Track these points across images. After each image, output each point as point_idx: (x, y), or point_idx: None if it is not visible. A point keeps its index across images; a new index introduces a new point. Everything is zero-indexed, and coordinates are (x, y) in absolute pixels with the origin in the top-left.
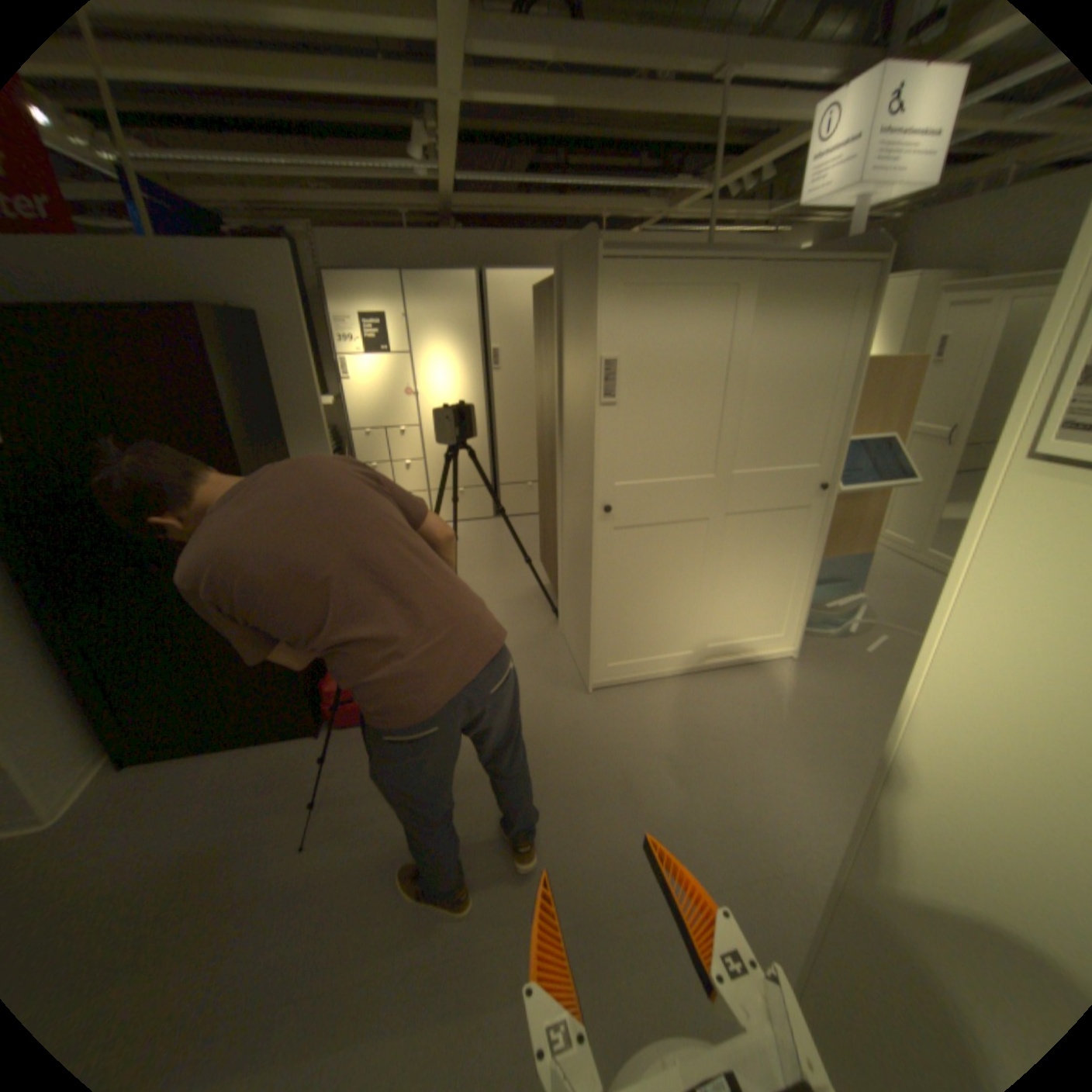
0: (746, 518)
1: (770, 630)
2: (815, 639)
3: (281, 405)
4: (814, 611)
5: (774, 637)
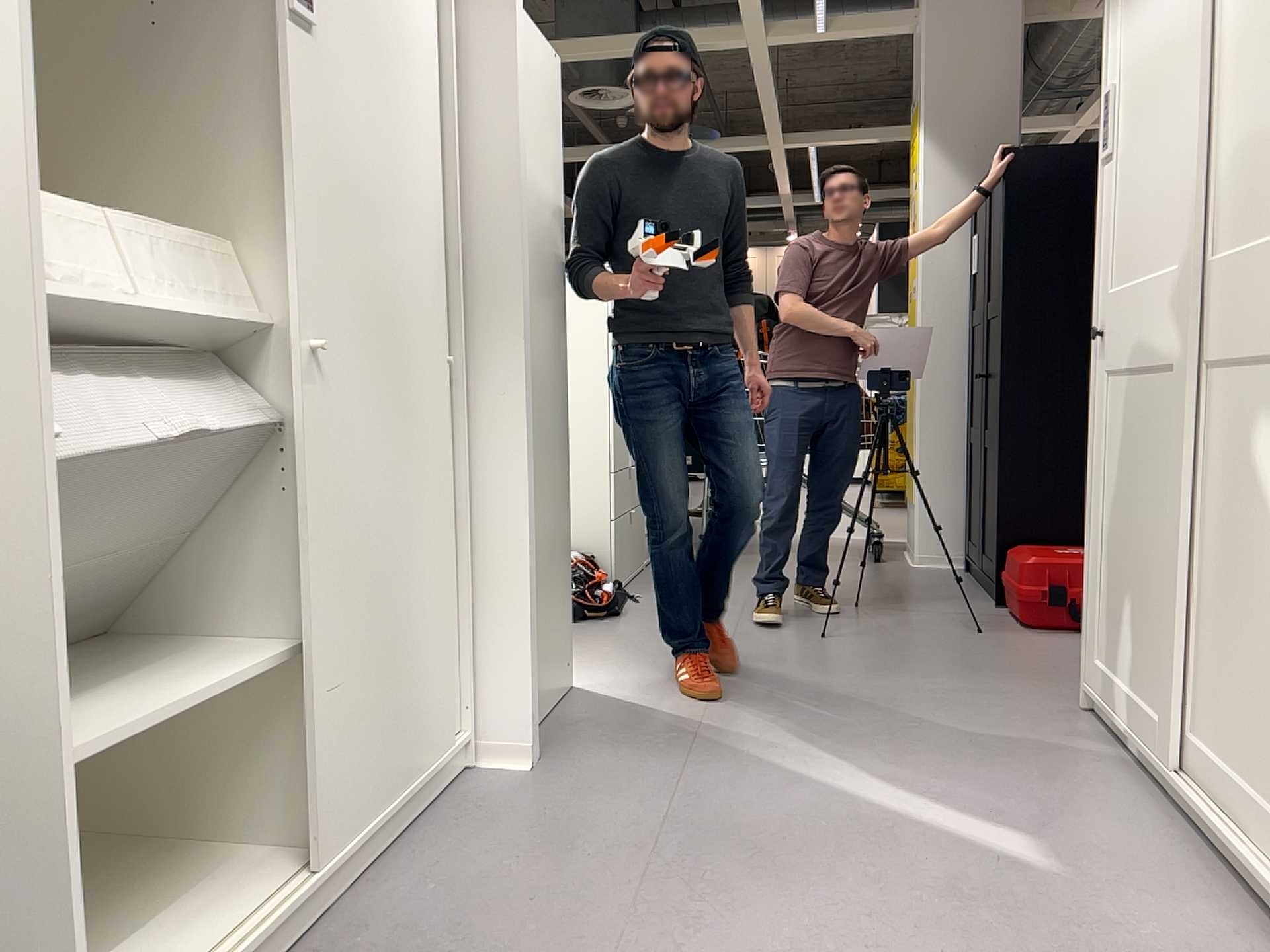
0: (1229, 379)
1: None
2: None
3: None
4: None
5: None
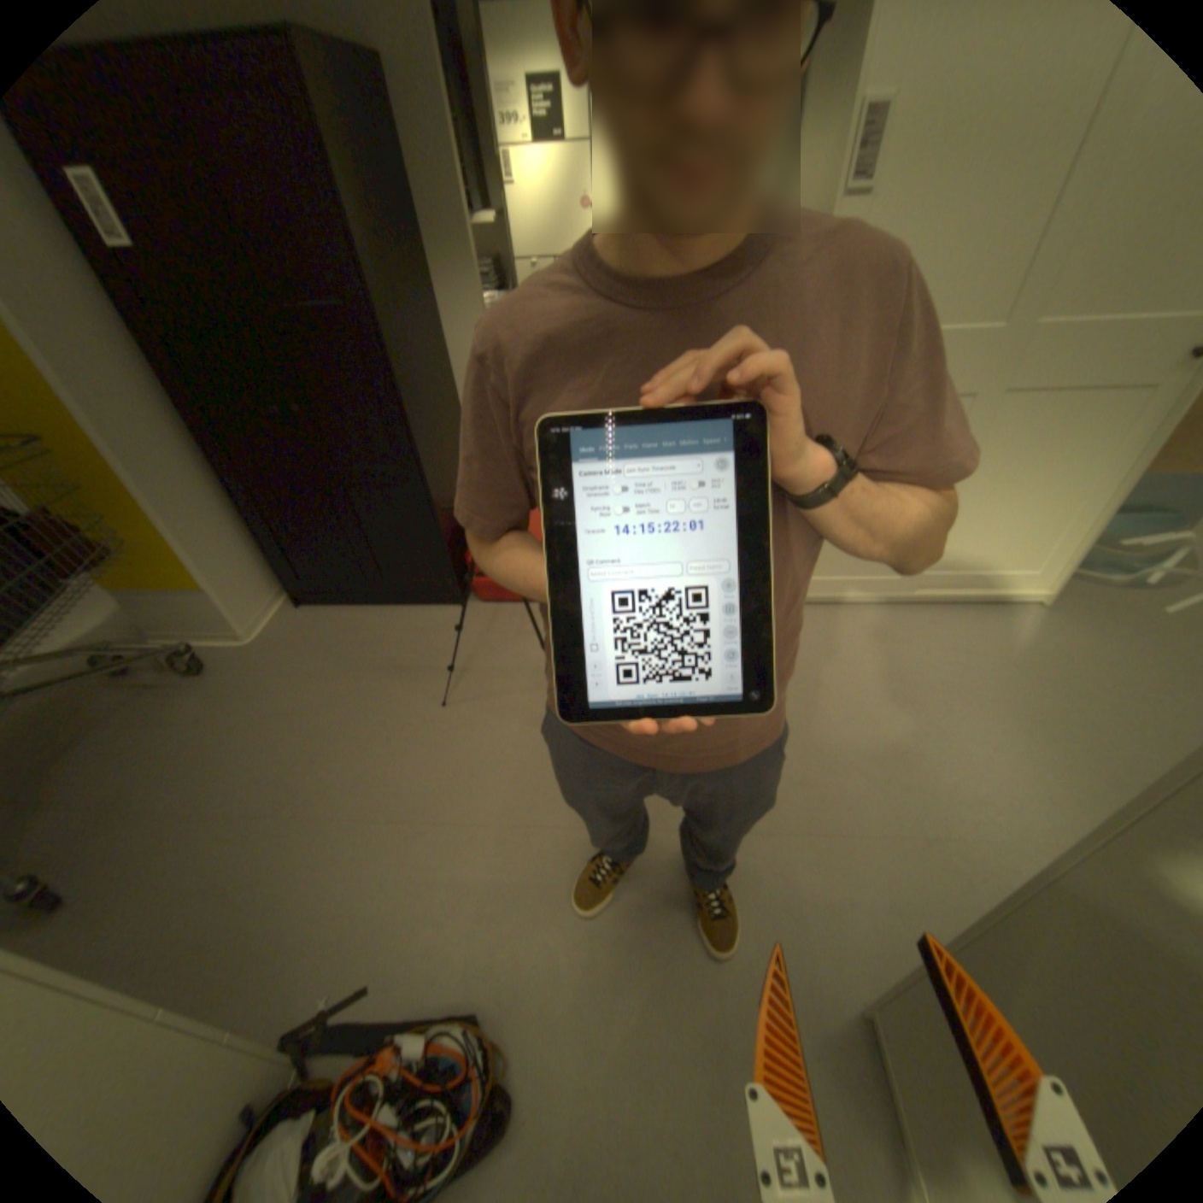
0: (1039, 399)
1: (1023, 564)
2: (1087, 585)
3: (418, 208)
4: (1100, 547)
5: (1026, 574)
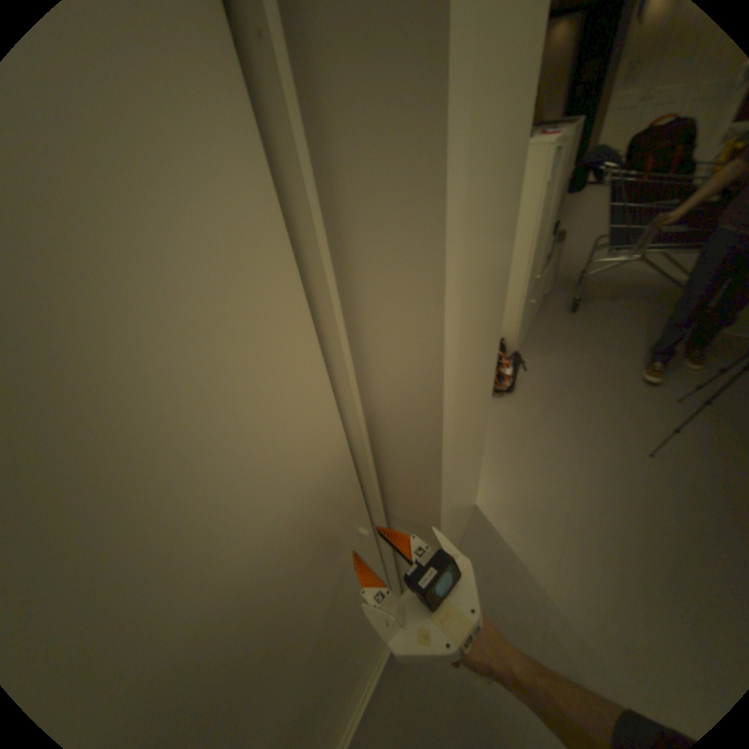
0: None
1: None
2: None
3: None
4: None
5: None
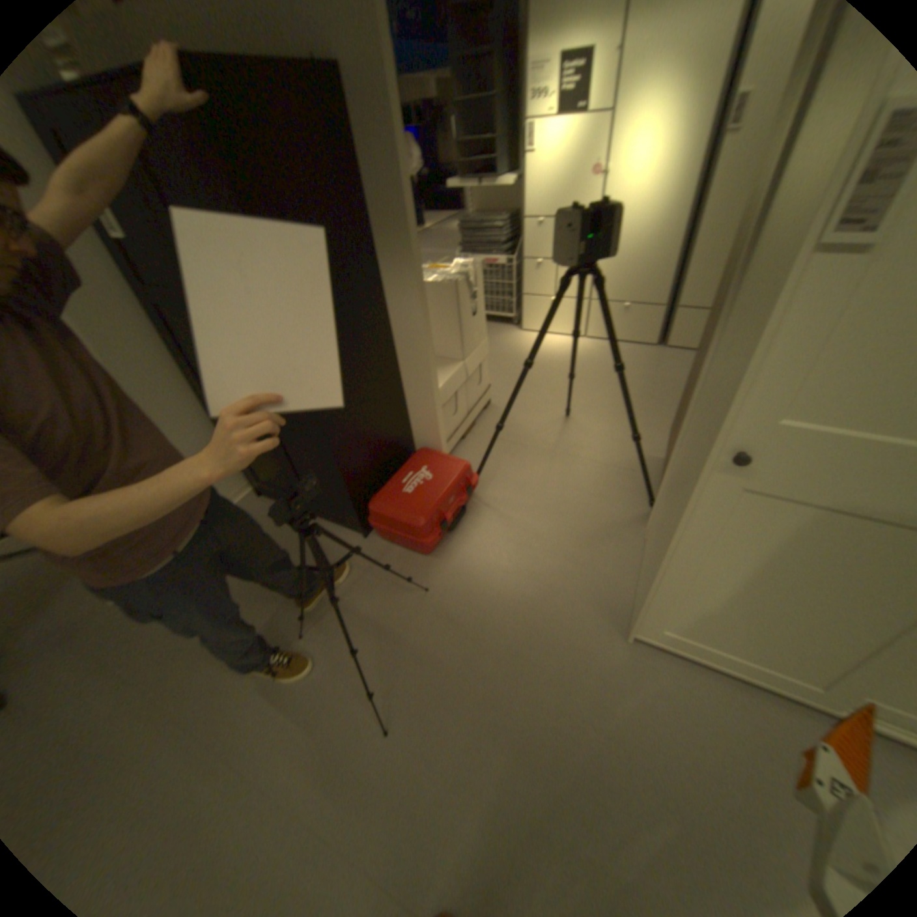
0: None
1: None
2: None
3: (370, 199)
4: None
5: None
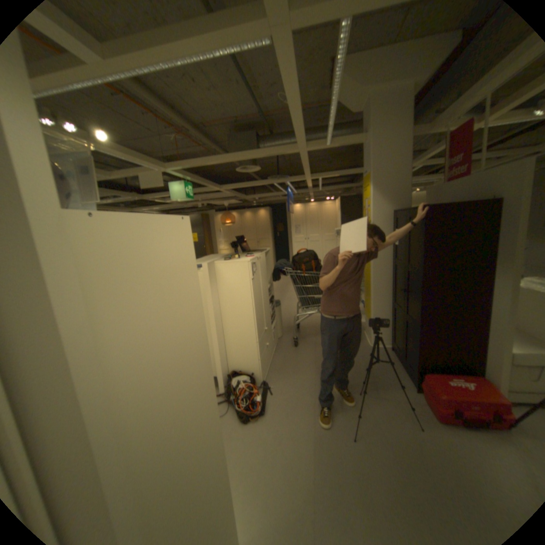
0: None
1: None
2: None
3: (499, 246)
4: None
5: None
